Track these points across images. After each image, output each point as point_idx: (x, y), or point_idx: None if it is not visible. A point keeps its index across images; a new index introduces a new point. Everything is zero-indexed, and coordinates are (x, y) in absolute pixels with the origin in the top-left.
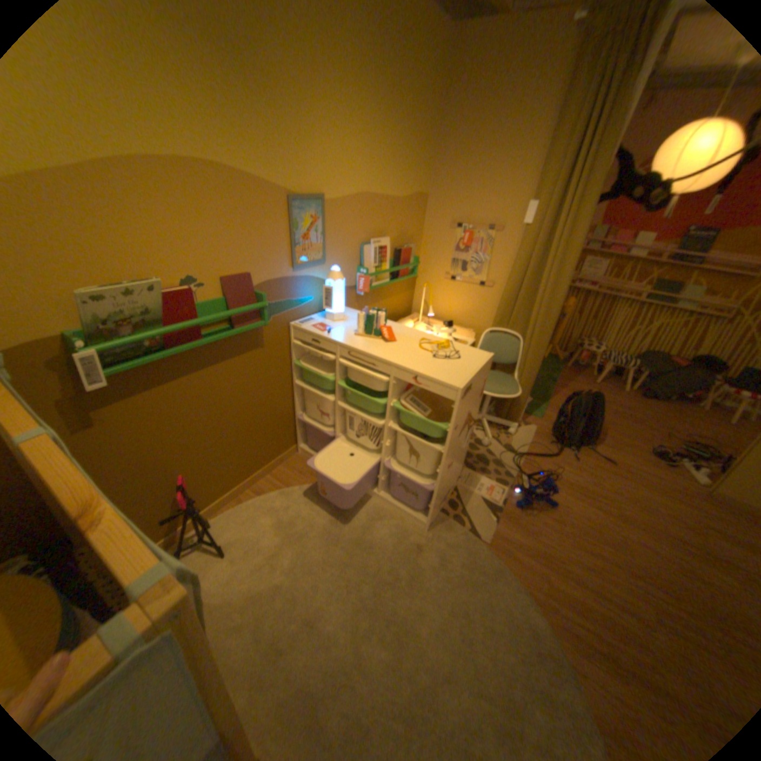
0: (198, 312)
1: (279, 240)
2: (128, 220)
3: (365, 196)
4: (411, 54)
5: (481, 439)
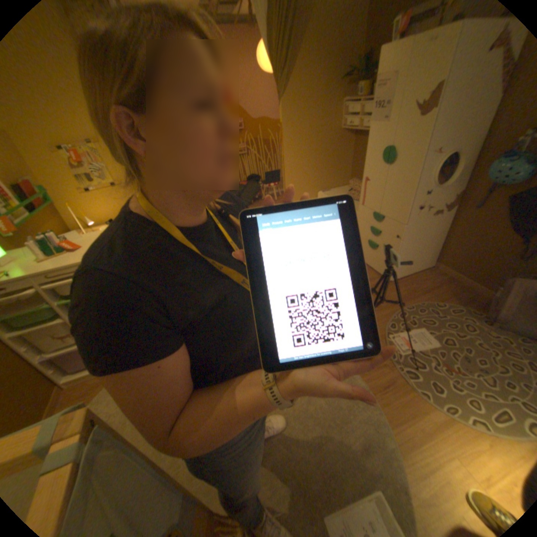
0: None
1: None
2: None
3: None
4: None
5: None
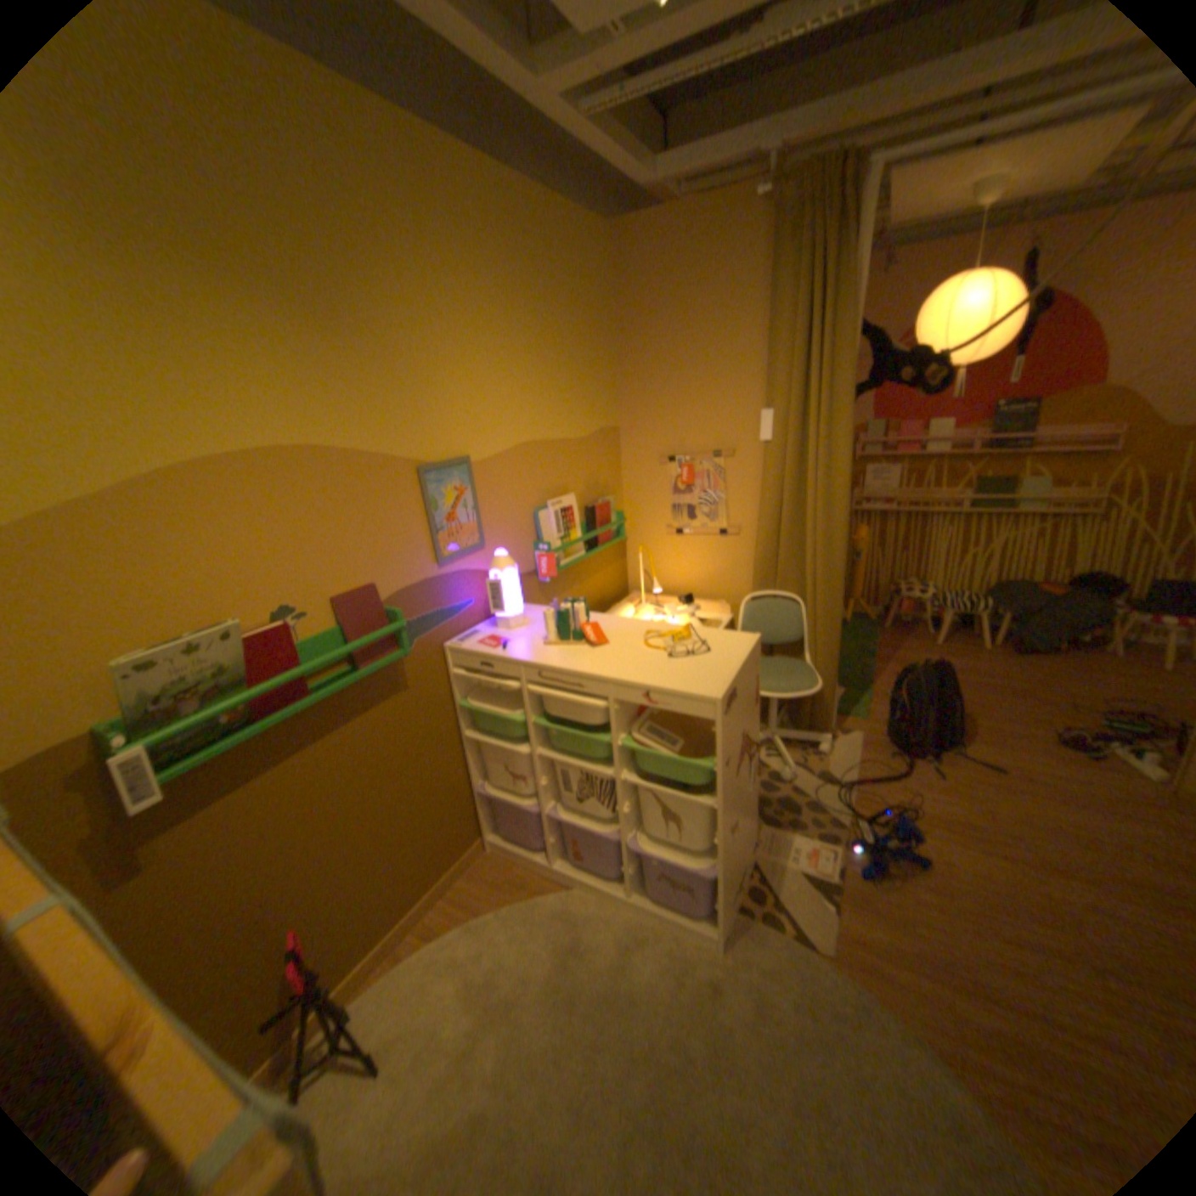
0: (301, 656)
1: (413, 530)
2: (189, 546)
3: (529, 446)
4: (560, 265)
5: (778, 771)
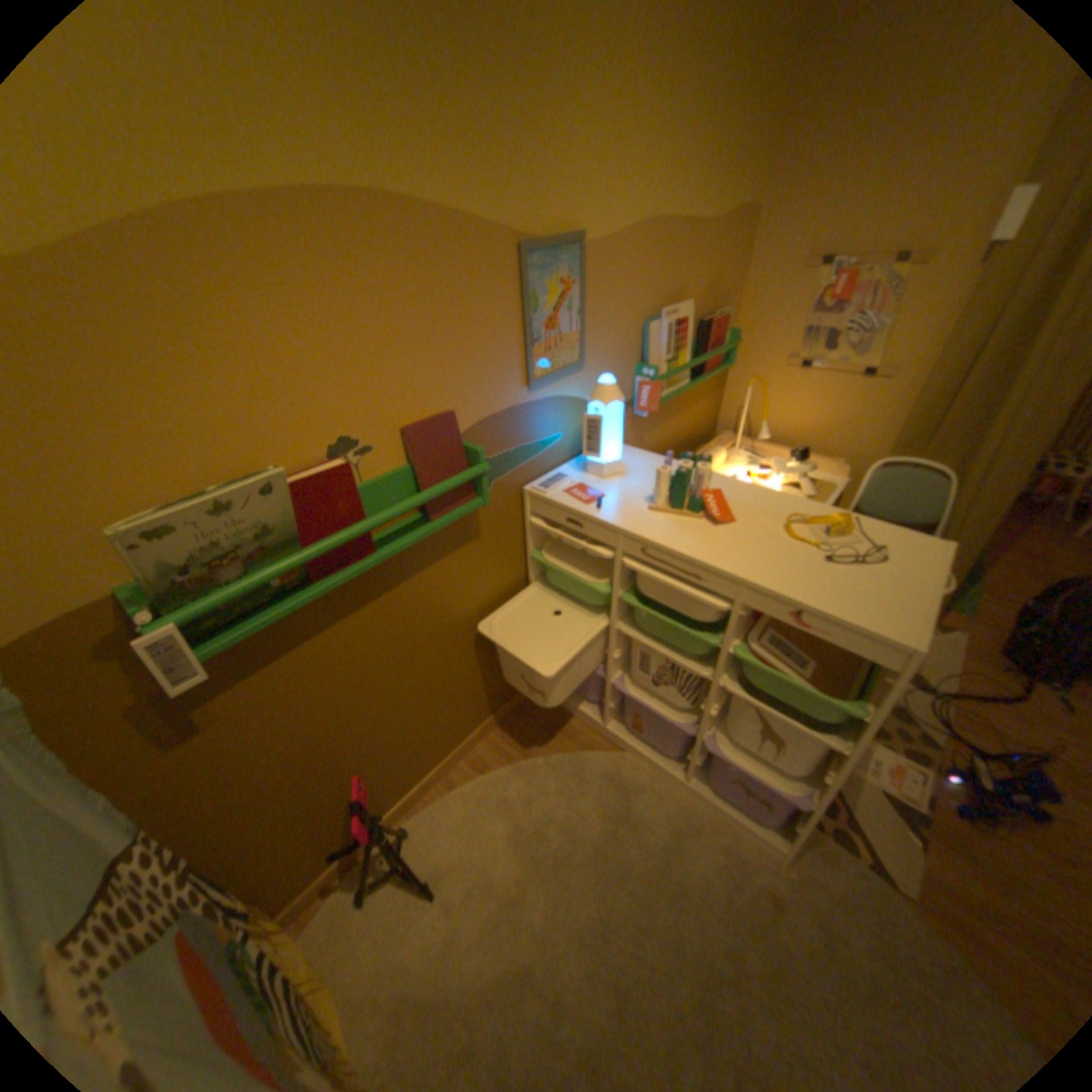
0: (366, 500)
1: (506, 336)
2: (212, 342)
3: (657, 222)
4: None
5: None
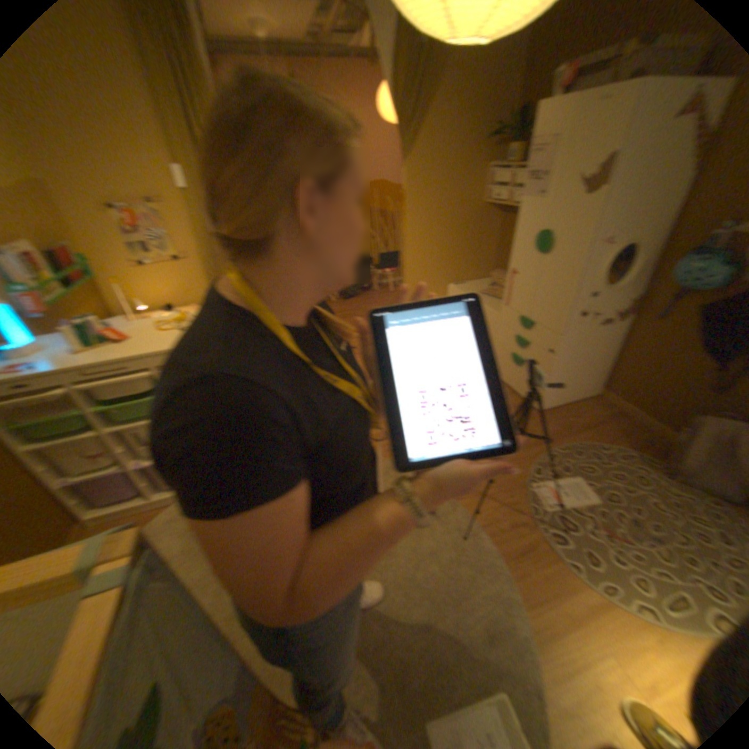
0: None
1: None
2: None
3: None
4: None
5: None
